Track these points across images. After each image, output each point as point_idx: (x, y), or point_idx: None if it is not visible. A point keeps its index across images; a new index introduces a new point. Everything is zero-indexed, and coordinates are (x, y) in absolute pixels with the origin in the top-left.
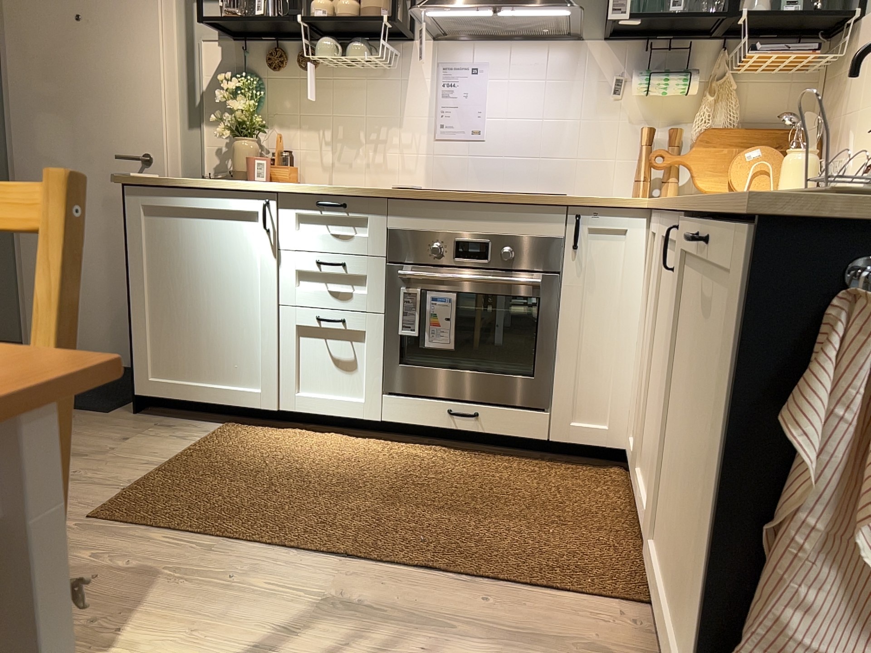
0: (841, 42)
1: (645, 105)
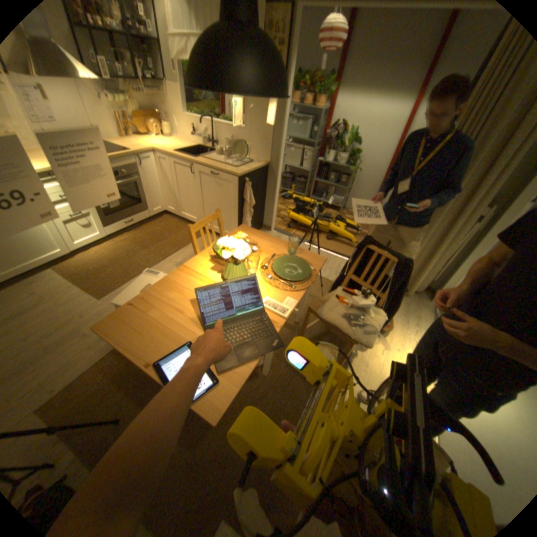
0: (157, 83)
1: (110, 101)
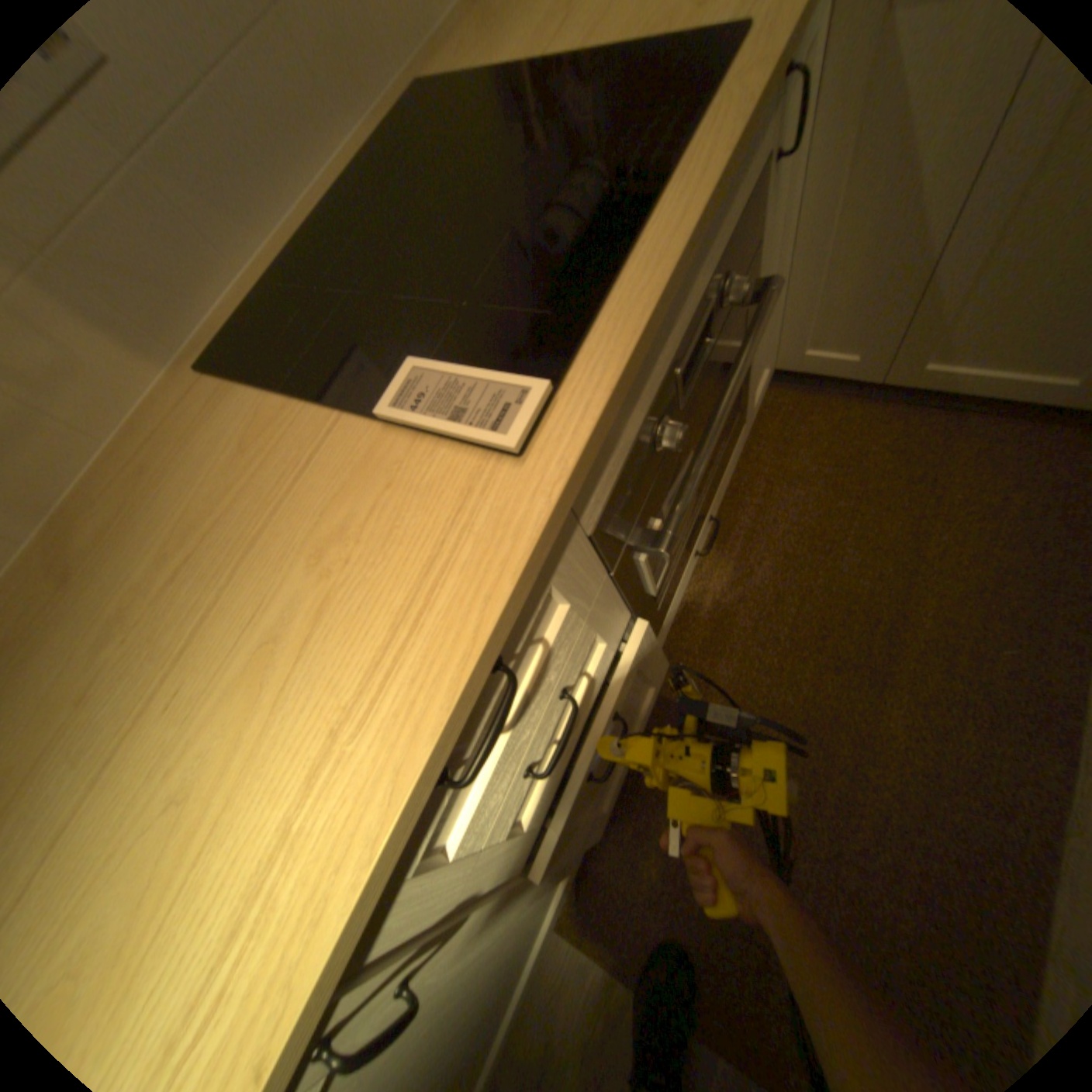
0: None
1: None
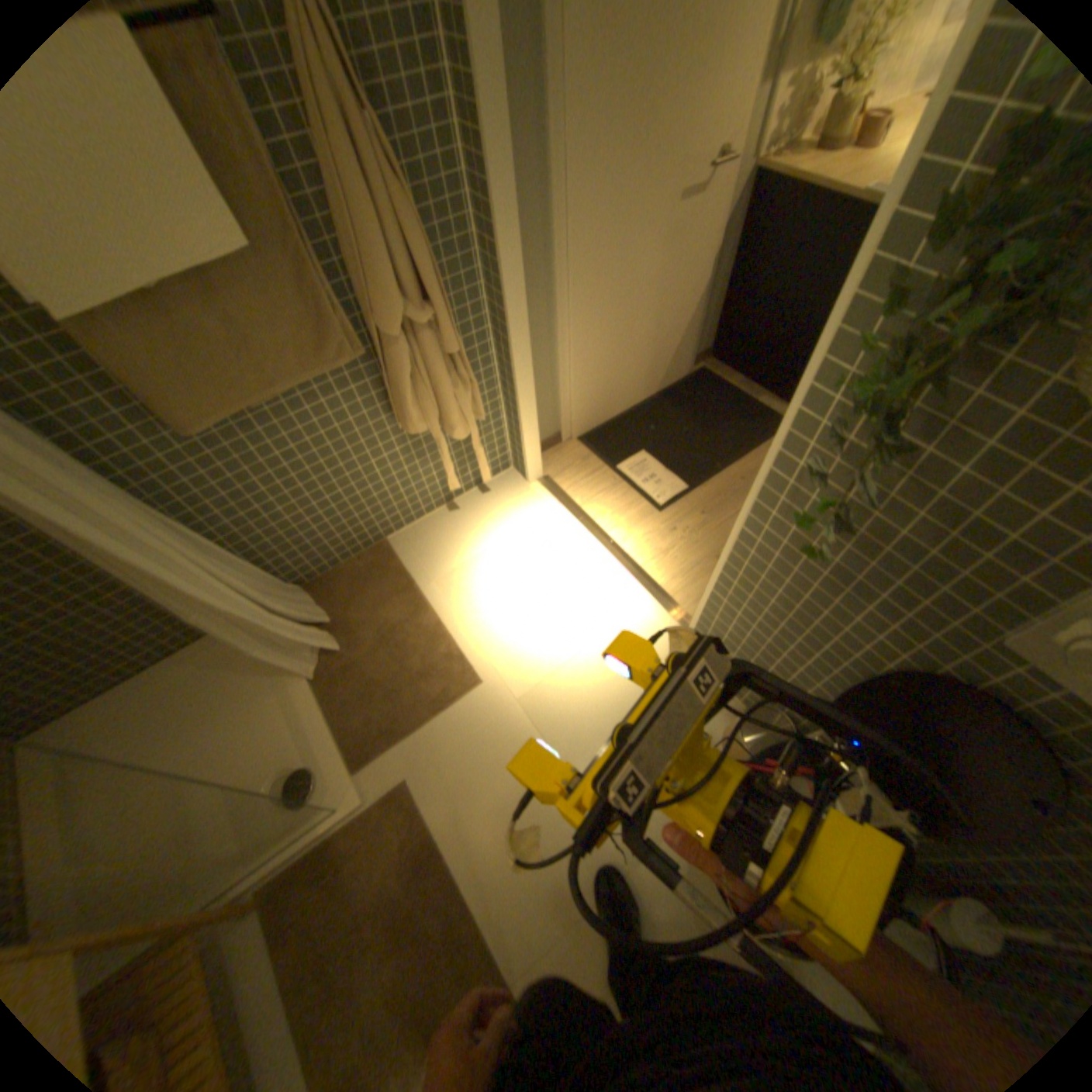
0: None
1: None
